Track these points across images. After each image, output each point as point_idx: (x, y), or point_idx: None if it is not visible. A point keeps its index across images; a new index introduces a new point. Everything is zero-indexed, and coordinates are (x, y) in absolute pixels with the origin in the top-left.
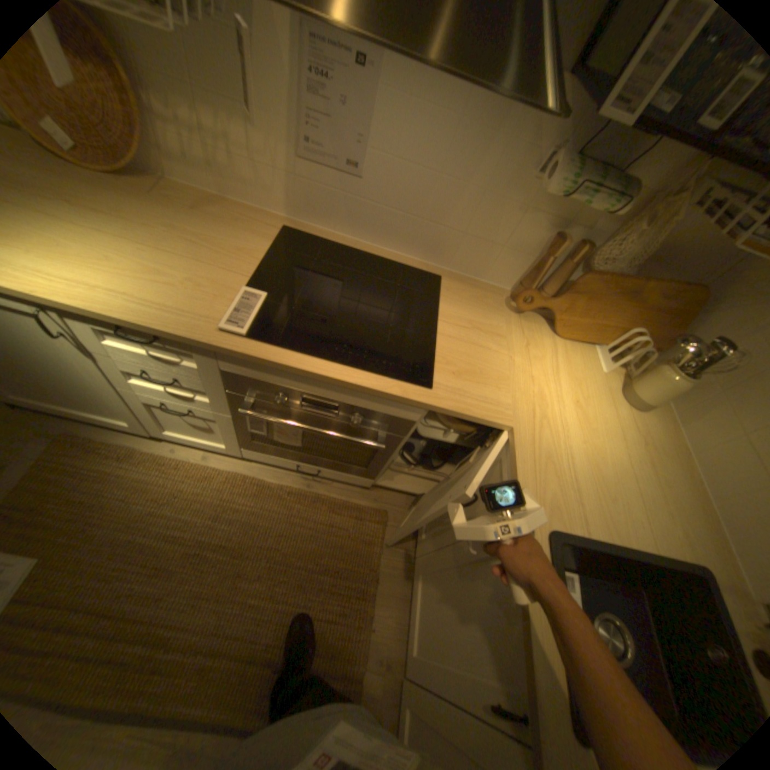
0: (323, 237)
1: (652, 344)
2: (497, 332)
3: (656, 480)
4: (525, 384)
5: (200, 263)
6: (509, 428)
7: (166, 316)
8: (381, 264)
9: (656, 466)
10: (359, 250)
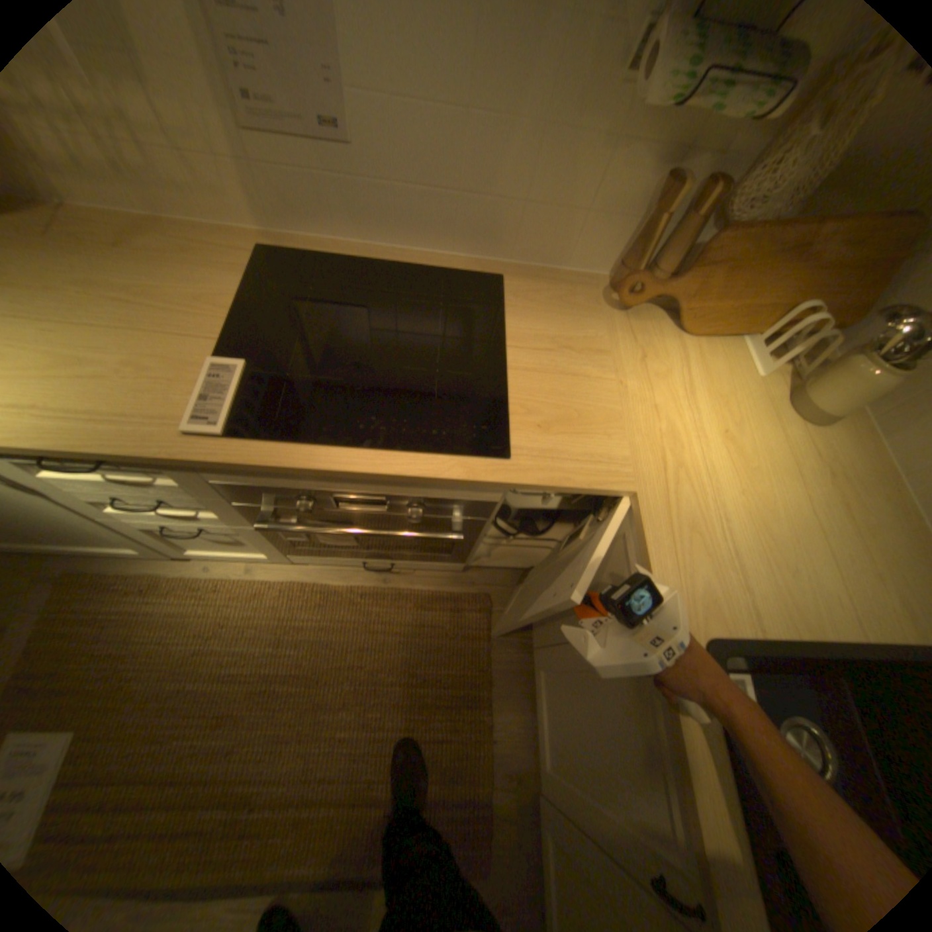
0: (319, 250)
1: (831, 320)
2: (597, 347)
3: (852, 526)
4: (647, 419)
5: (139, 333)
6: (630, 493)
7: (100, 430)
8: (413, 274)
9: (850, 505)
10: (377, 258)
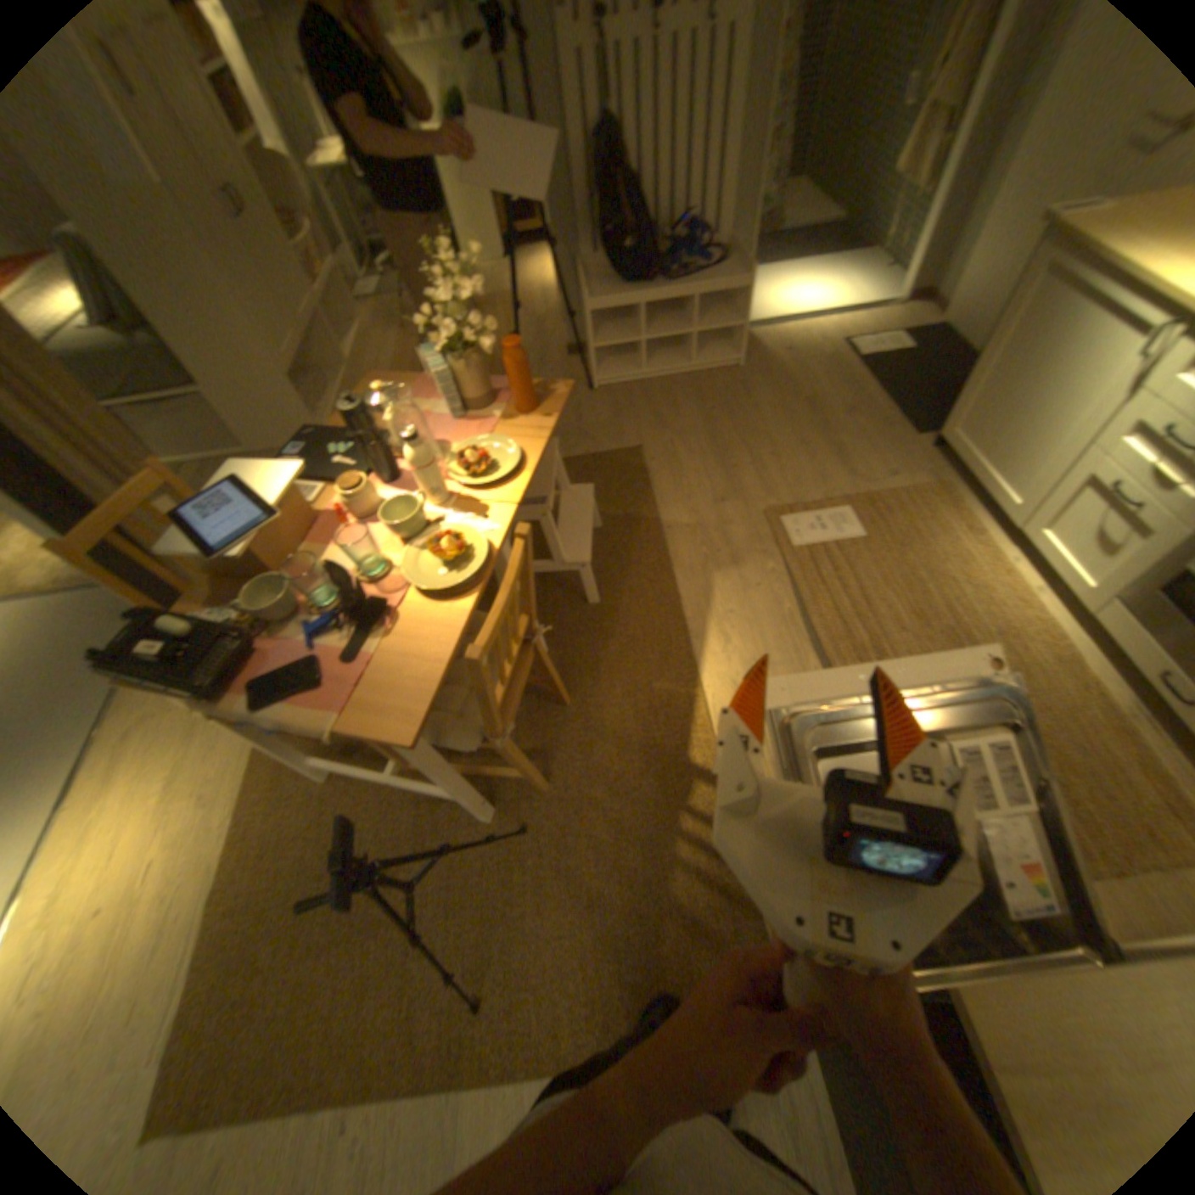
0: None
1: None
2: None
3: None
4: None
5: None
6: None
7: None
8: None
9: None
10: None
